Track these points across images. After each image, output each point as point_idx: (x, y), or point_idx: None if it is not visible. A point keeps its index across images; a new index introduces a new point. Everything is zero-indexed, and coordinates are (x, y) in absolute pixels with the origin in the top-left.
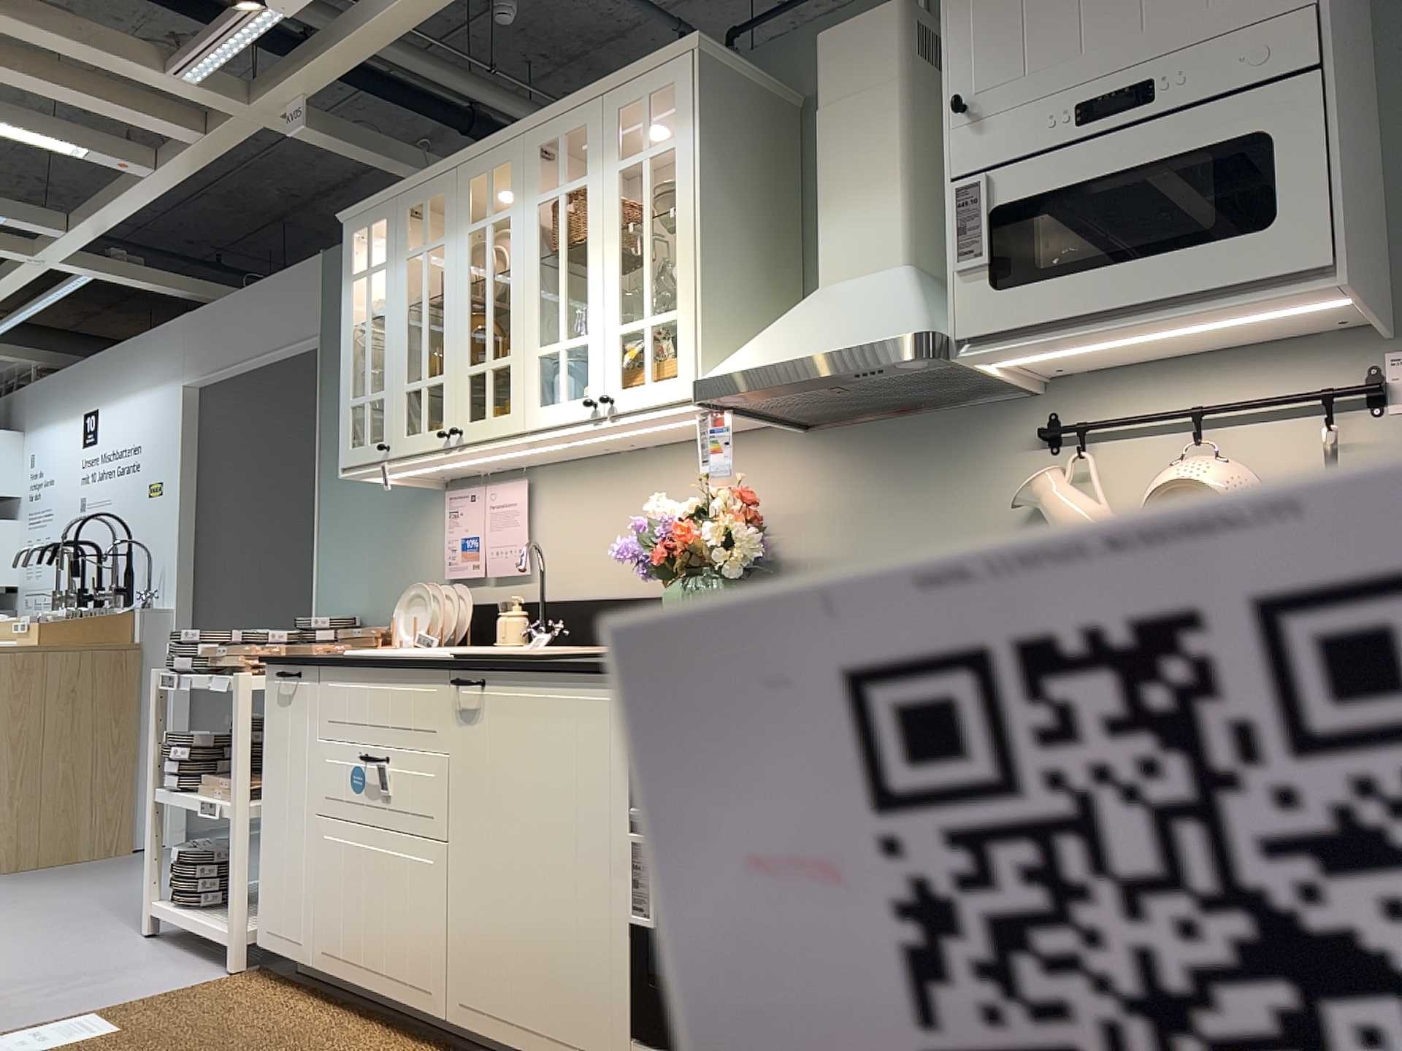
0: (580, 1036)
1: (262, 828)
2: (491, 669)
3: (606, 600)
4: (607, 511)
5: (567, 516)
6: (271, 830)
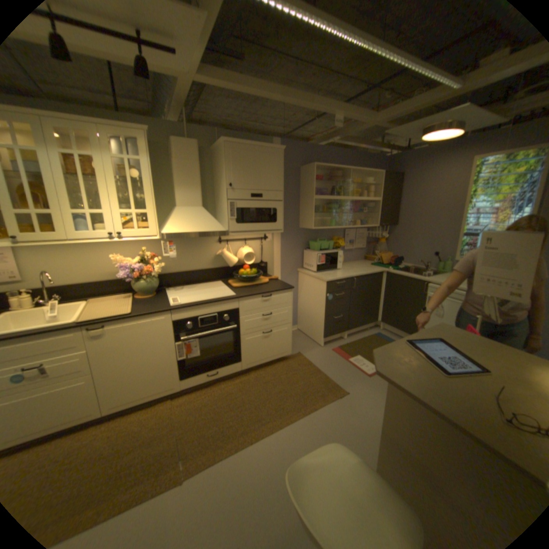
0: (163, 389)
1: None
2: (110, 321)
3: (77, 284)
4: (71, 256)
5: (44, 258)
6: None
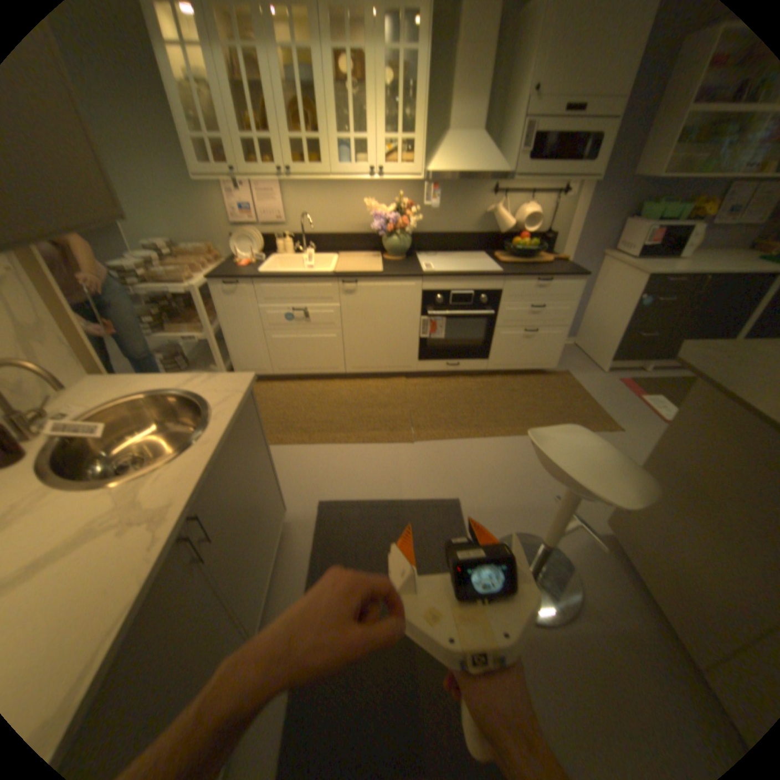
0: (400, 363)
1: (226, 339)
2: (362, 276)
3: (329, 232)
4: (326, 197)
5: (303, 197)
6: (233, 339)
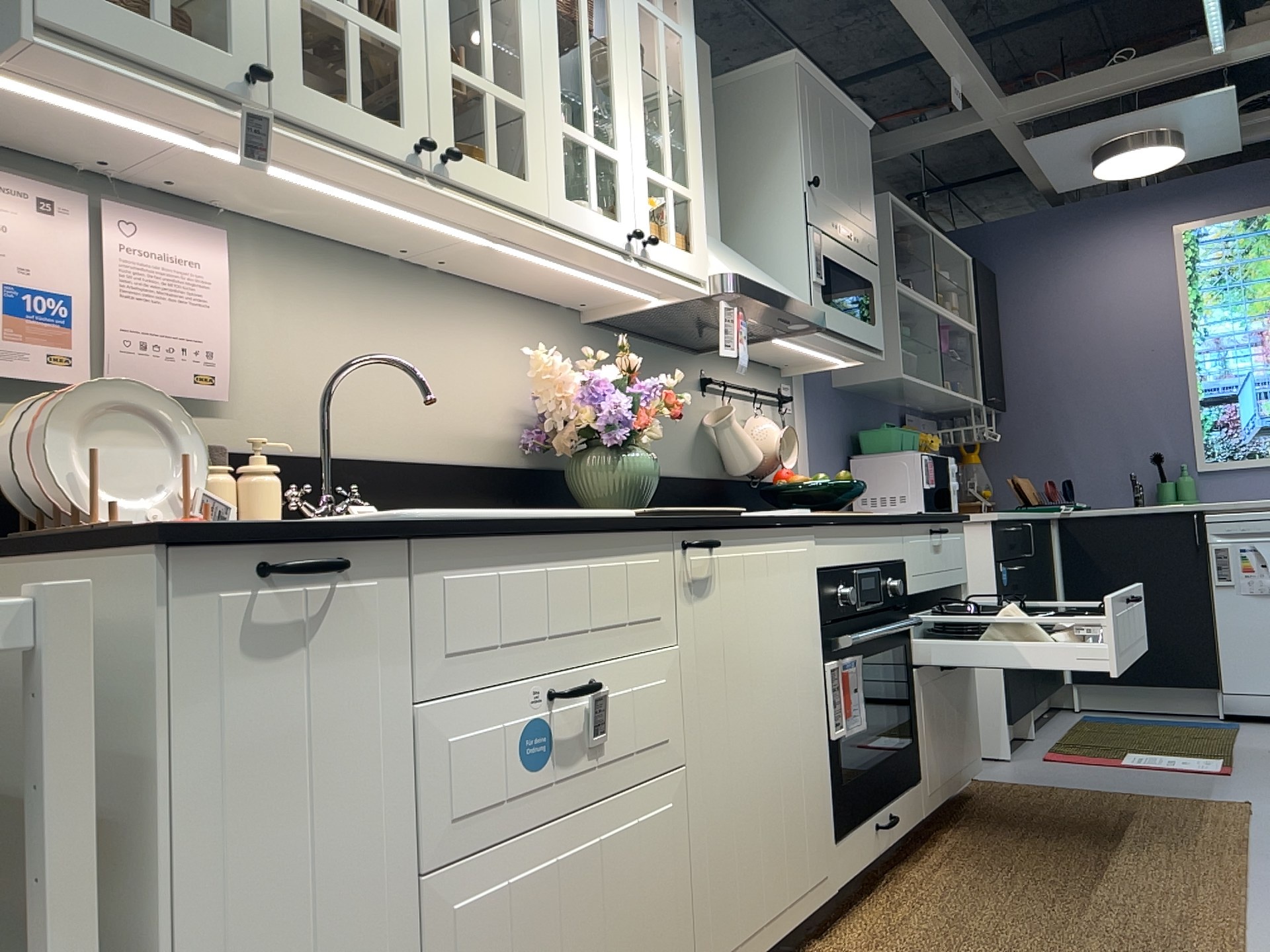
0: (810, 875)
1: None
2: (727, 526)
3: (382, 461)
4: (376, 337)
5: (301, 322)
6: None
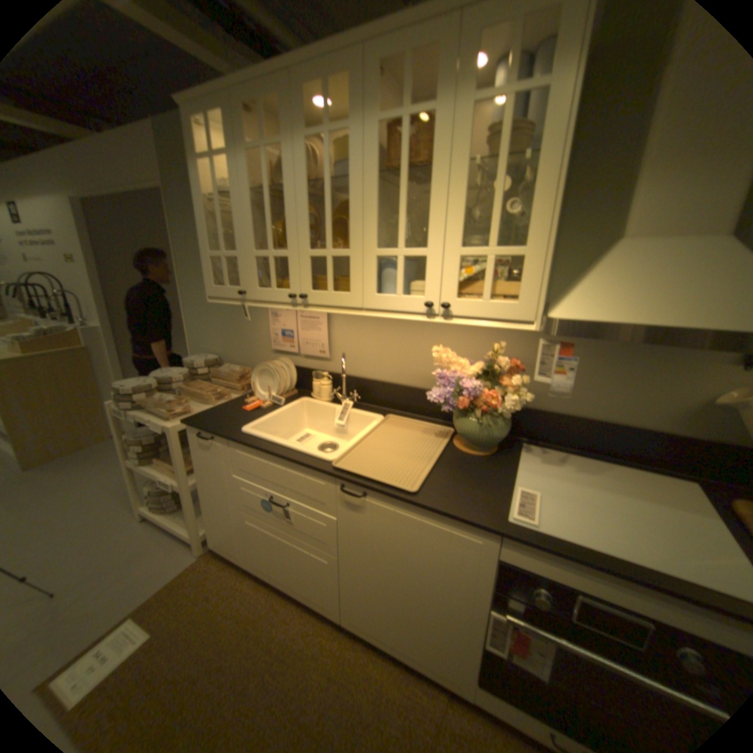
0: (439, 669)
1: (200, 501)
2: (375, 491)
3: (383, 381)
4: (385, 334)
5: (355, 330)
6: (206, 504)
